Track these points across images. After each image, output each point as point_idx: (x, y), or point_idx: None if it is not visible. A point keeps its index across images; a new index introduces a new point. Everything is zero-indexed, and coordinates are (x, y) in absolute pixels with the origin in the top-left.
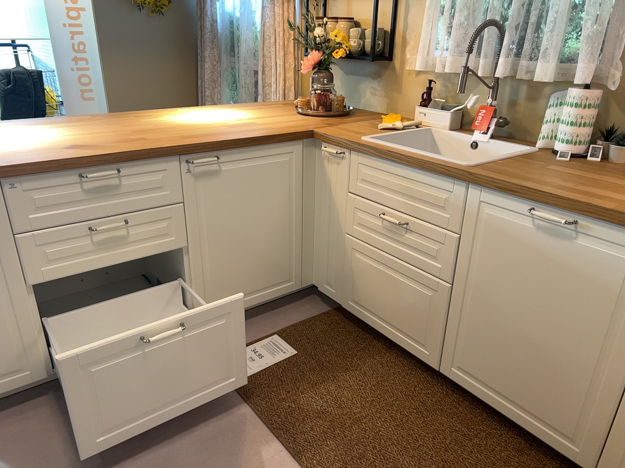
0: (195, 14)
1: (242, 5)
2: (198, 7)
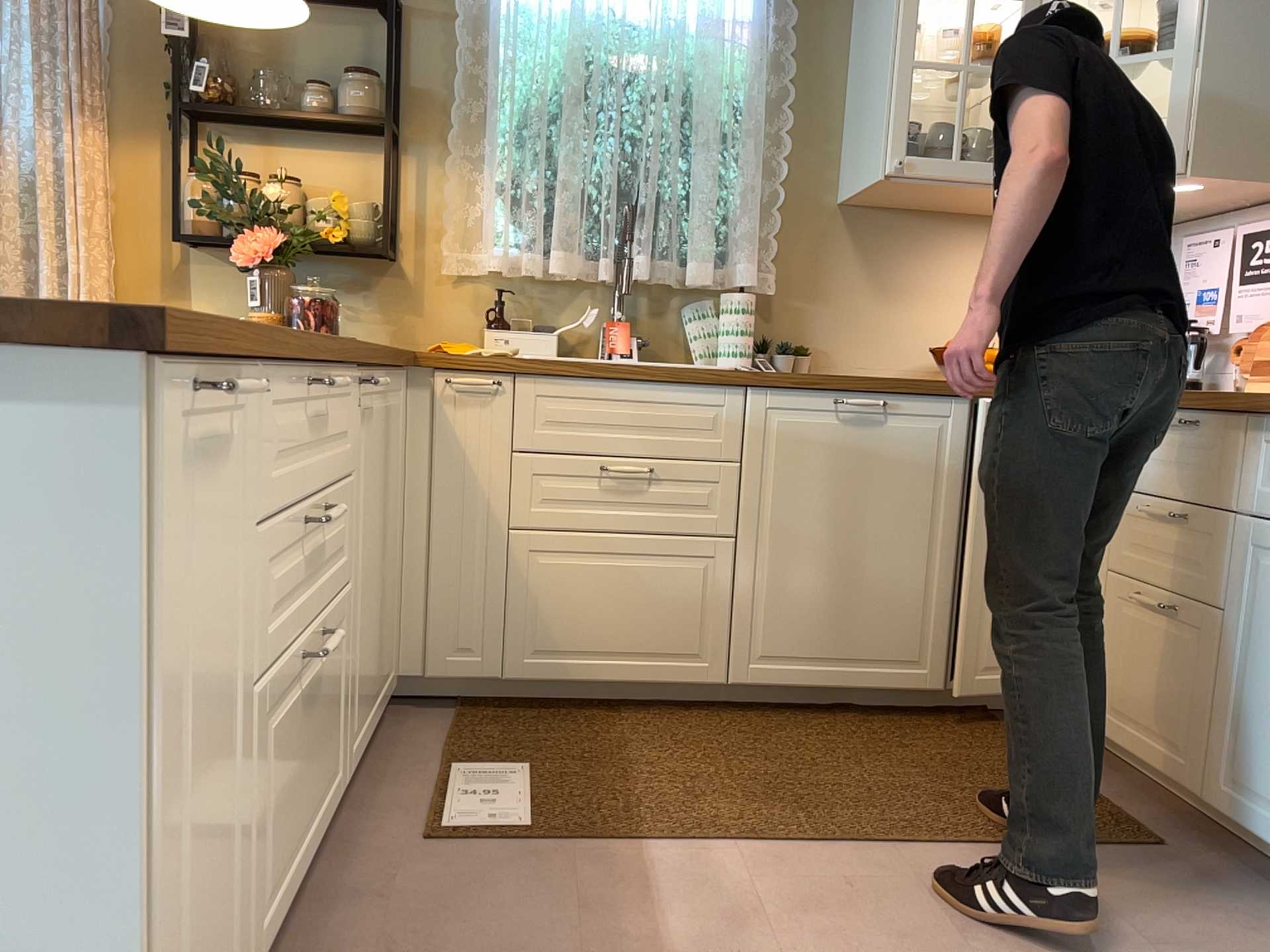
0: None
1: None
2: None
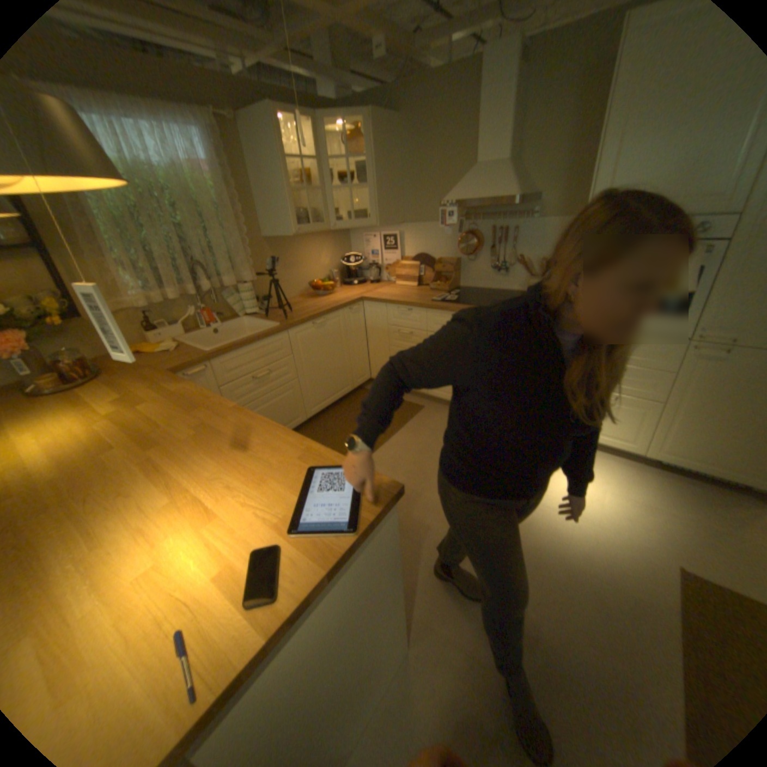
0: None
1: None
2: None
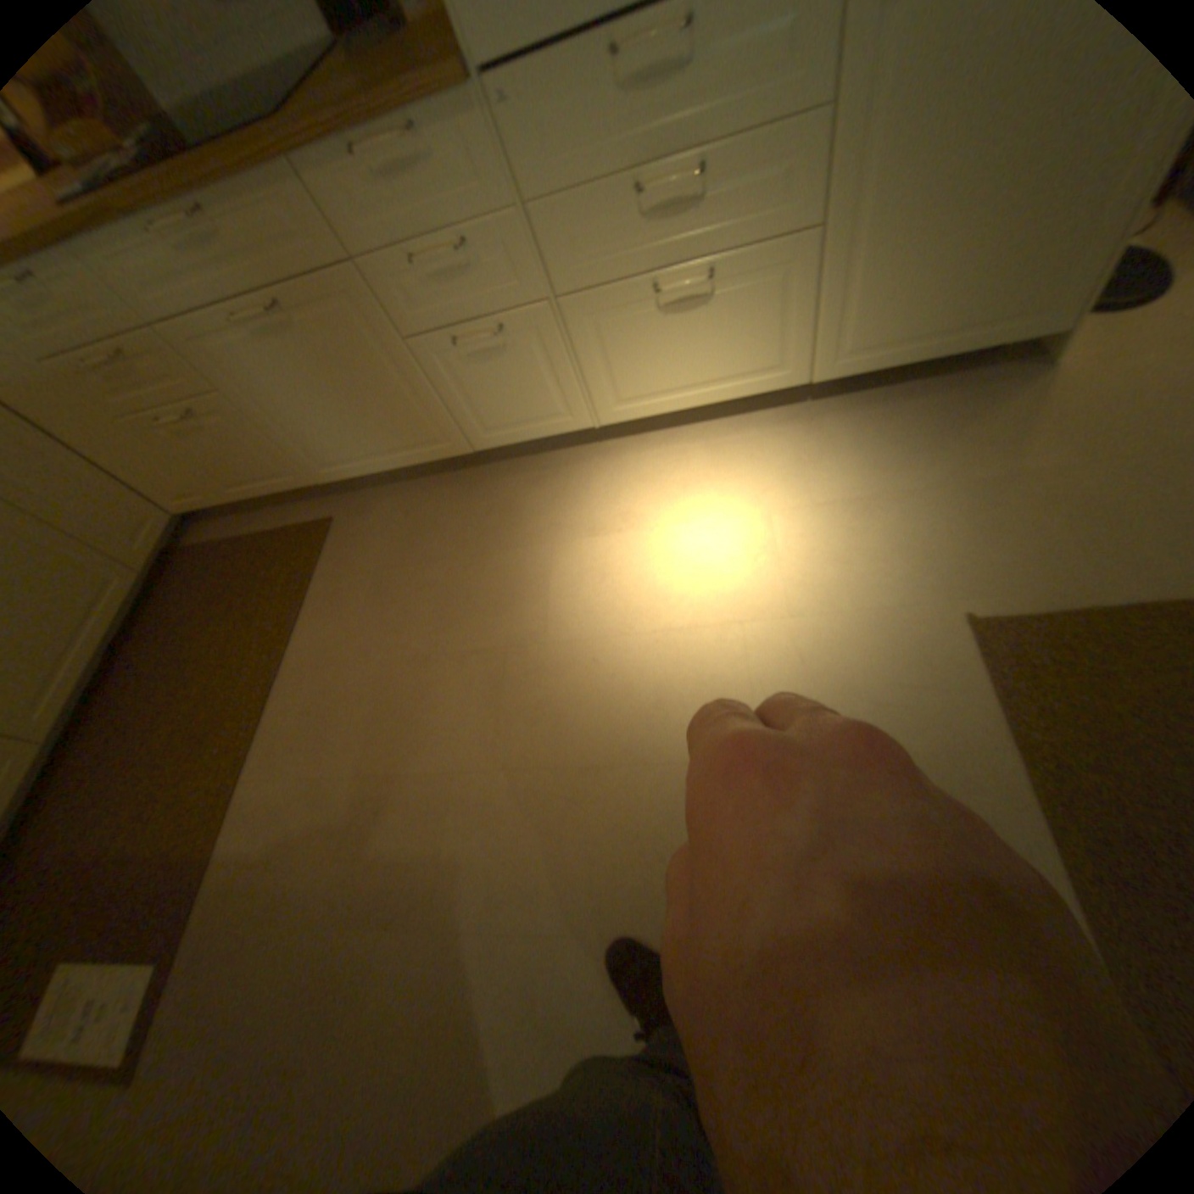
0: None
1: None
2: None
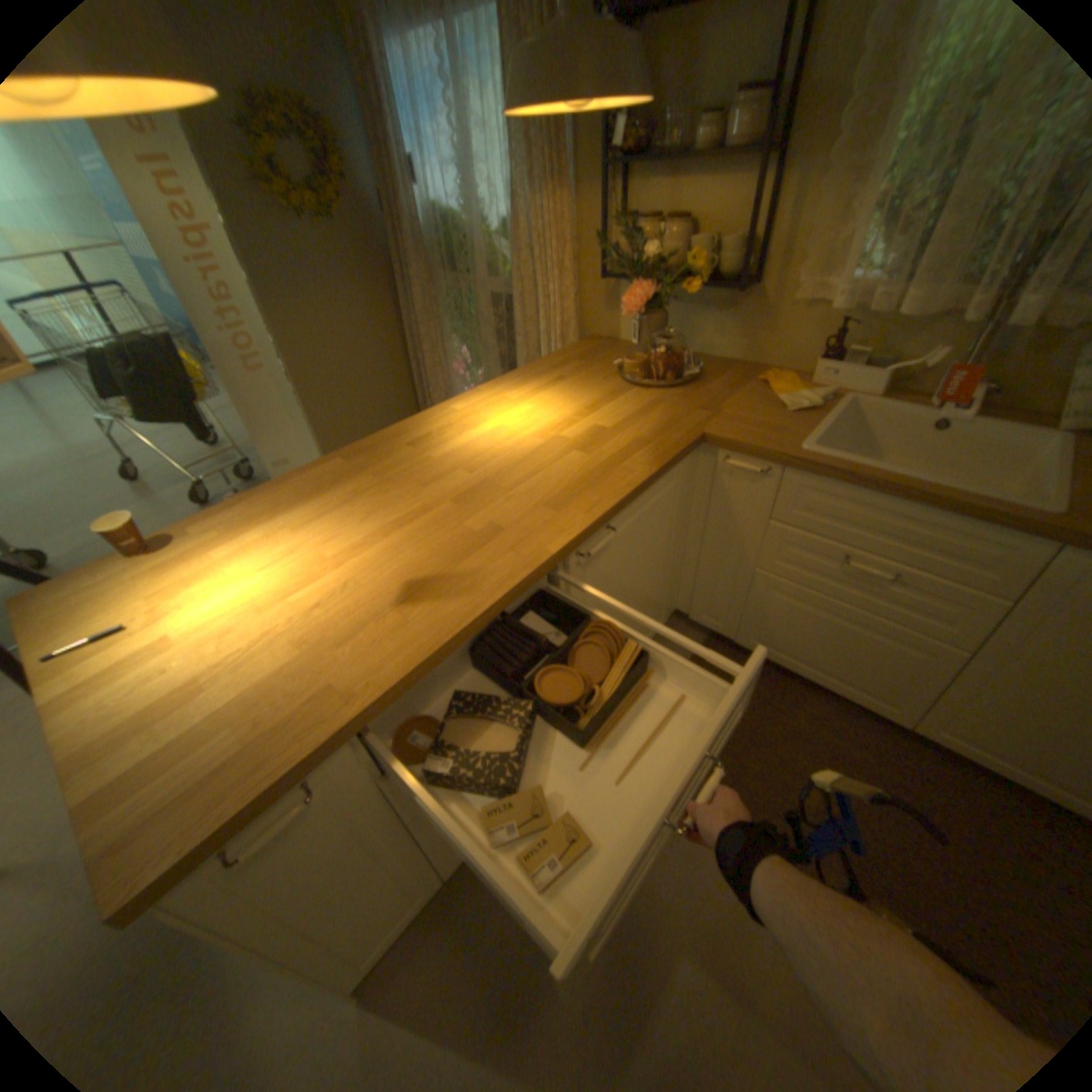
0: (371, 203)
1: (459, 187)
2: (380, 193)
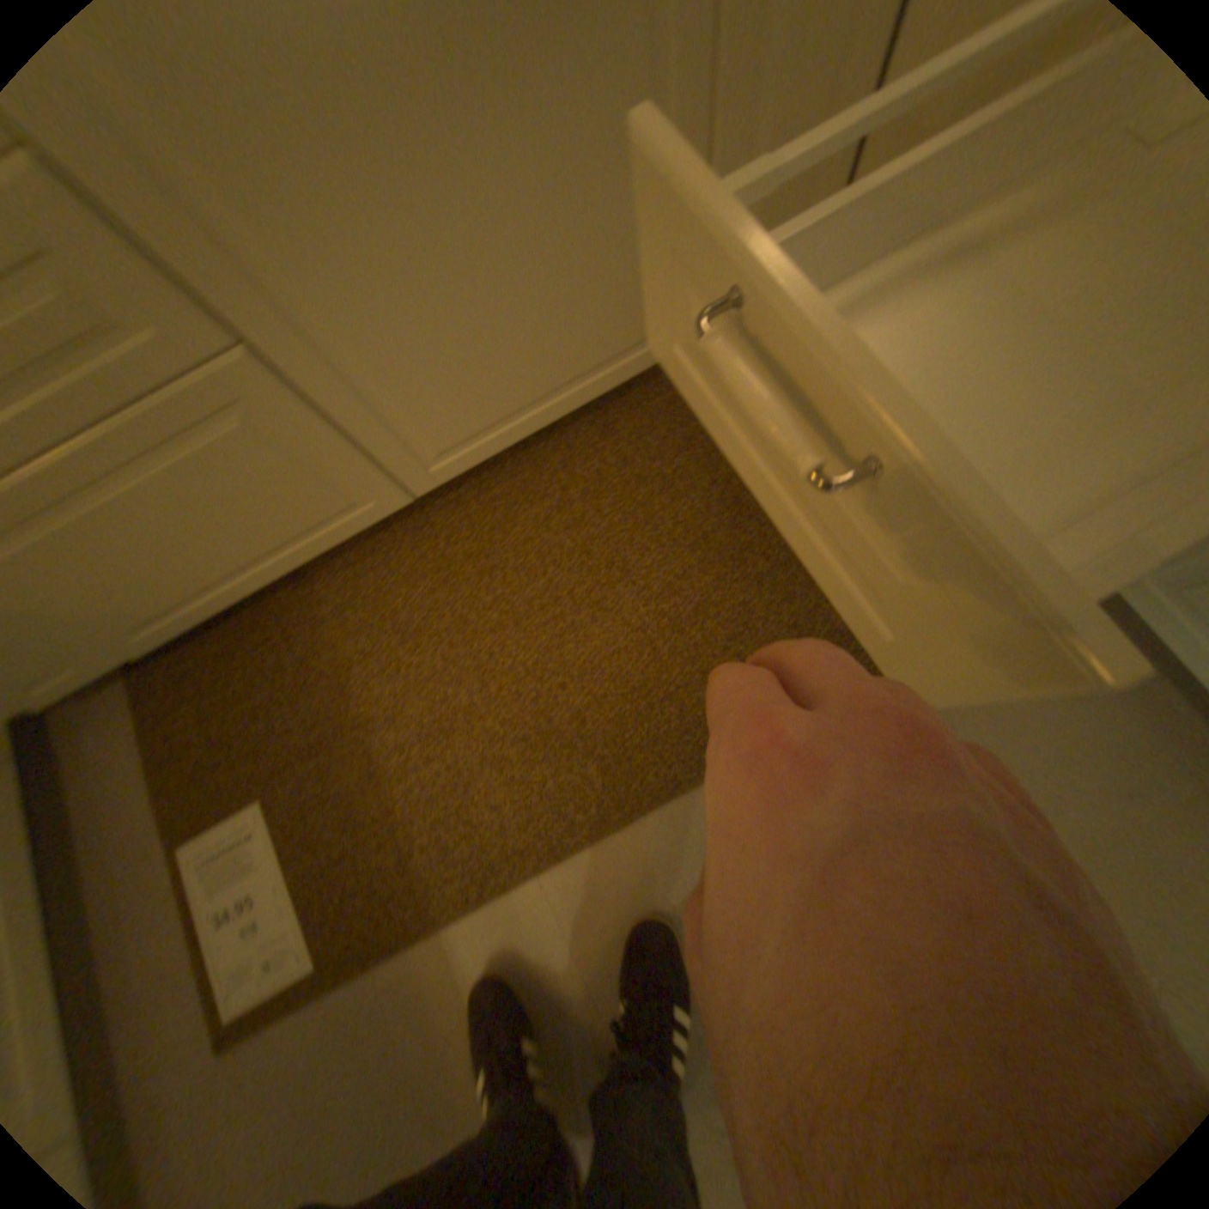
0: None
1: None
2: None
